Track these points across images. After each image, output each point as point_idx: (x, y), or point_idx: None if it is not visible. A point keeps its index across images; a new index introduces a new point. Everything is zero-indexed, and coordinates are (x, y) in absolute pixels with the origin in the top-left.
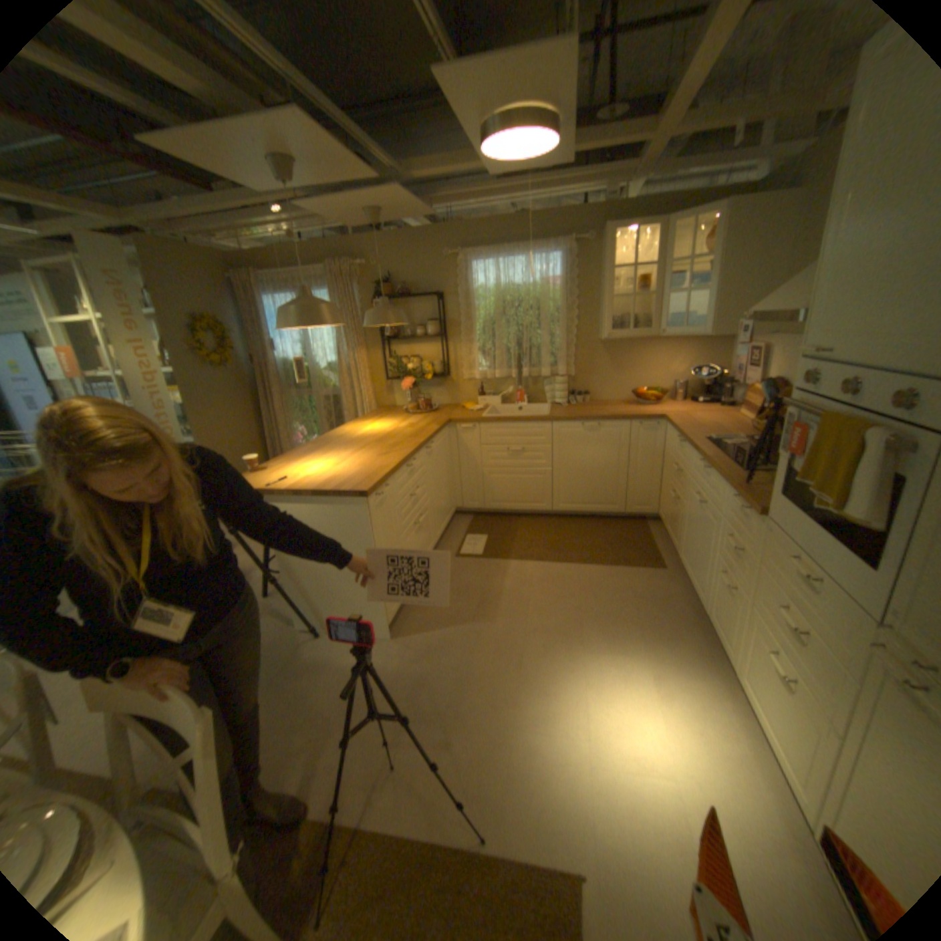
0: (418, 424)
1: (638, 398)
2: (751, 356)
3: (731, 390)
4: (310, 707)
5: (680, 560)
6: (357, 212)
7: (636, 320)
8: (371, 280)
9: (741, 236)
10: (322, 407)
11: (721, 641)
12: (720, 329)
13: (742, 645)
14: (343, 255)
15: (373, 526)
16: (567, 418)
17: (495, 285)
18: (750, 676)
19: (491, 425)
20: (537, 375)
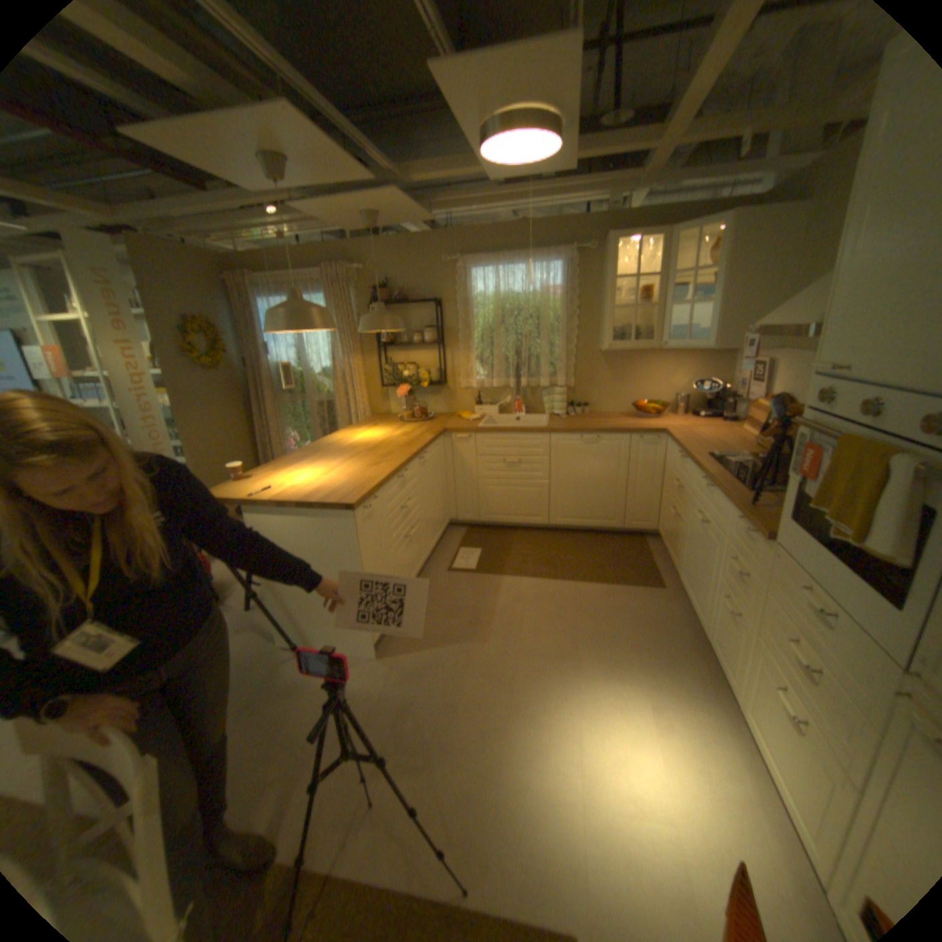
0: (413, 433)
1: (639, 411)
2: (755, 370)
3: (734, 405)
4: (287, 733)
5: (680, 580)
6: (354, 215)
7: (637, 331)
8: (368, 285)
9: (747, 248)
10: (316, 412)
11: (724, 669)
12: (724, 343)
13: (746, 676)
14: (340, 259)
15: (360, 541)
16: (566, 430)
17: (494, 293)
18: (756, 710)
19: (488, 435)
20: (536, 385)
